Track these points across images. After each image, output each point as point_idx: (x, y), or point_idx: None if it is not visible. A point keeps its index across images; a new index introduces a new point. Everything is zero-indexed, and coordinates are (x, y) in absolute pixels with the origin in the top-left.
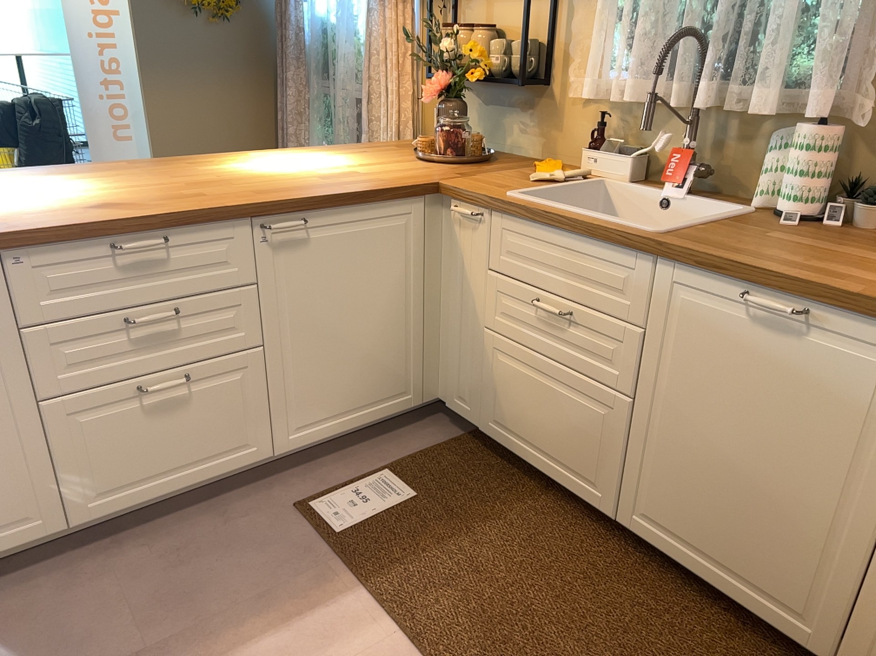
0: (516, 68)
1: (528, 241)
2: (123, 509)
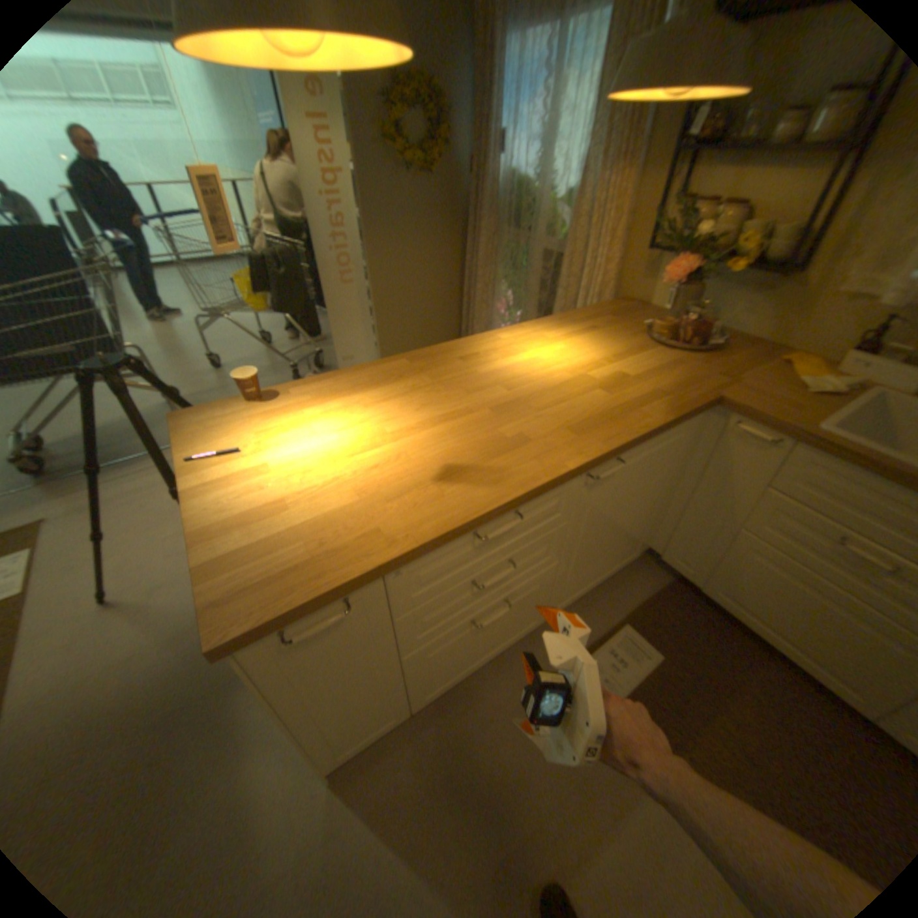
0: (778, 251)
1: (851, 485)
2: (446, 691)
